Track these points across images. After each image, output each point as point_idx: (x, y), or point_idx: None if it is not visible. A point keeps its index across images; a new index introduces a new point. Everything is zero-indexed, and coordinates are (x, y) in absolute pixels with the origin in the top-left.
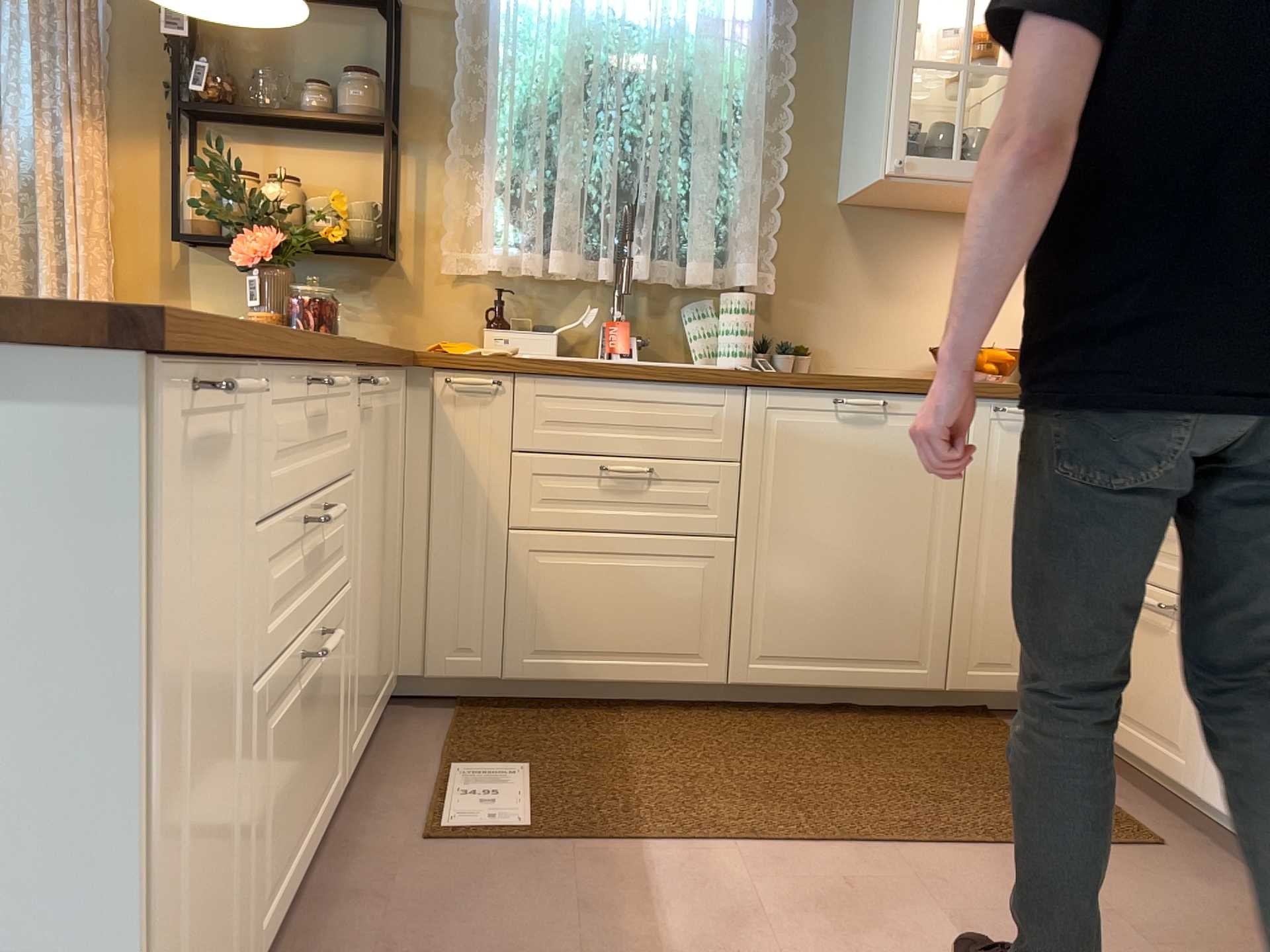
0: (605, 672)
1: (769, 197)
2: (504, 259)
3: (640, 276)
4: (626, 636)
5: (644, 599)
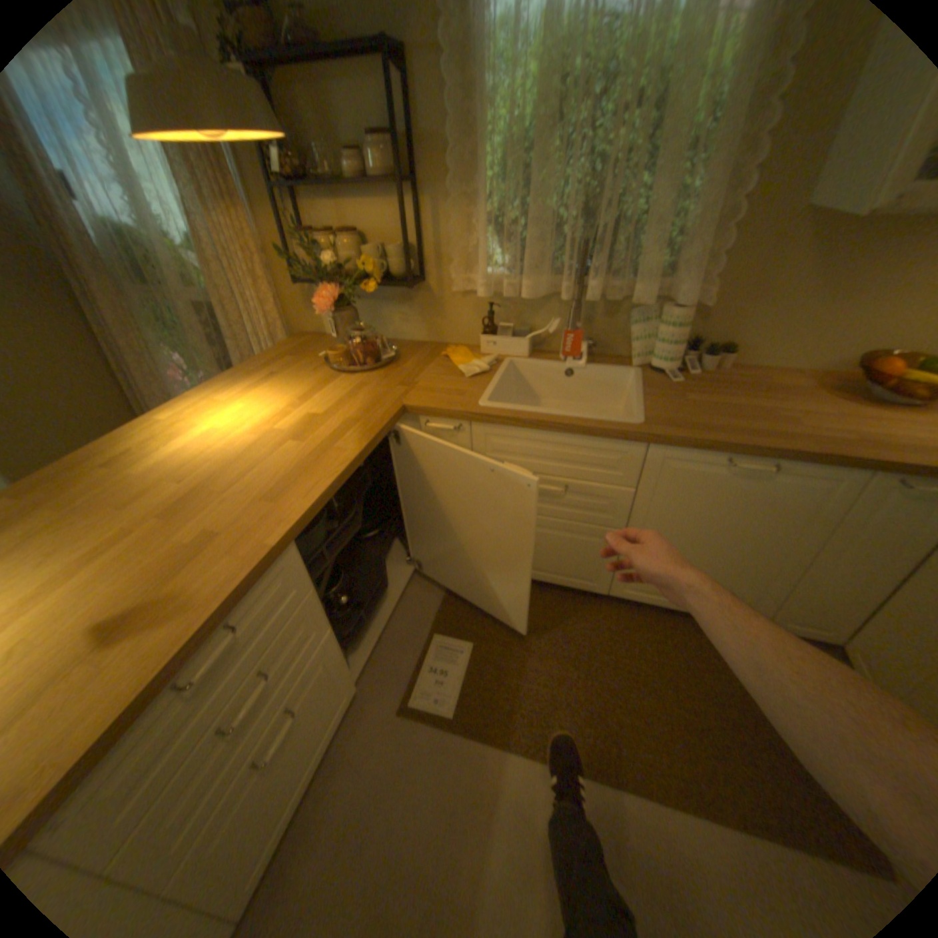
0: (532, 575)
1: (730, 208)
2: (488, 287)
3: (592, 299)
4: (545, 563)
5: (557, 549)
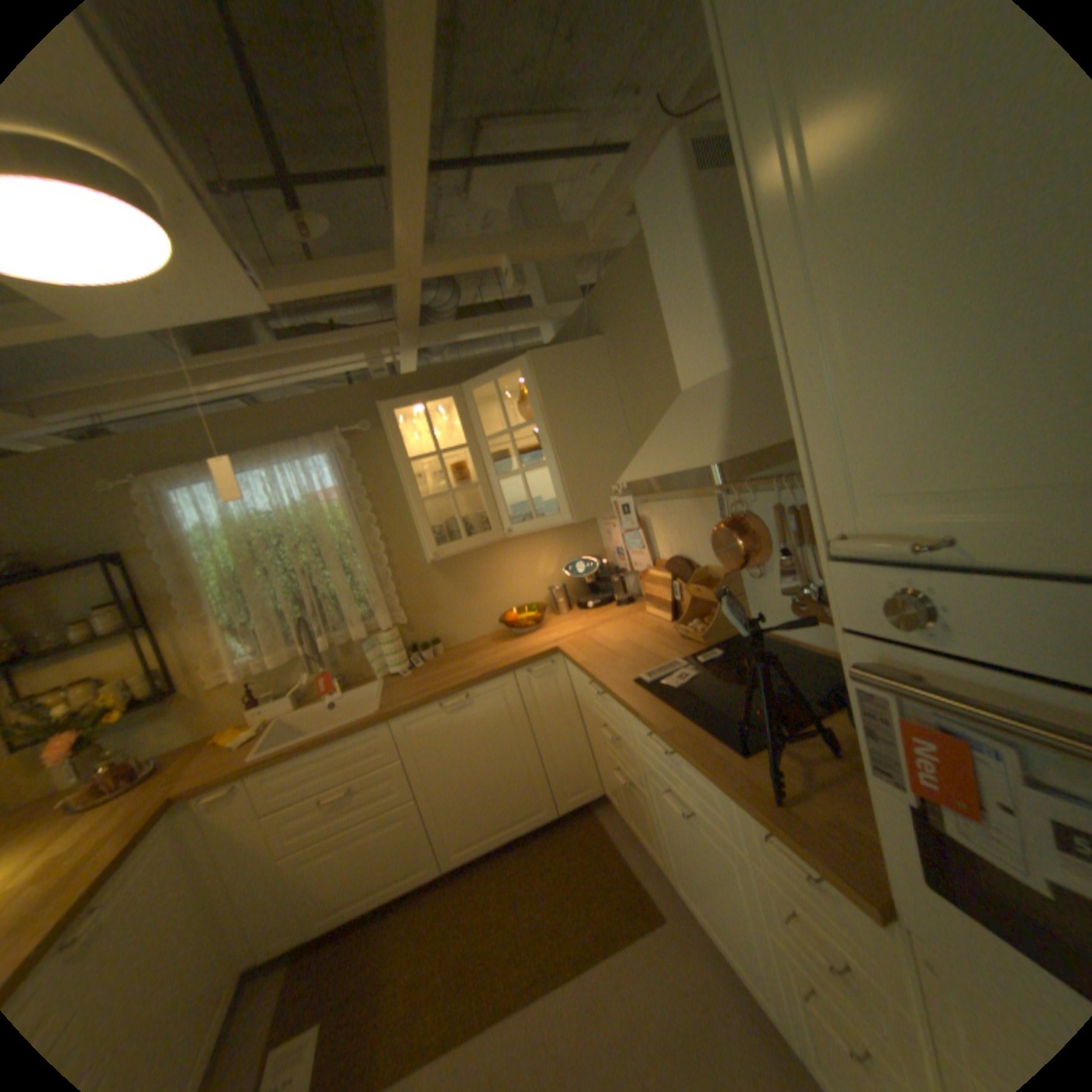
0: (367, 905)
1: (385, 573)
2: (238, 673)
3: (324, 649)
4: (371, 880)
5: (373, 857)
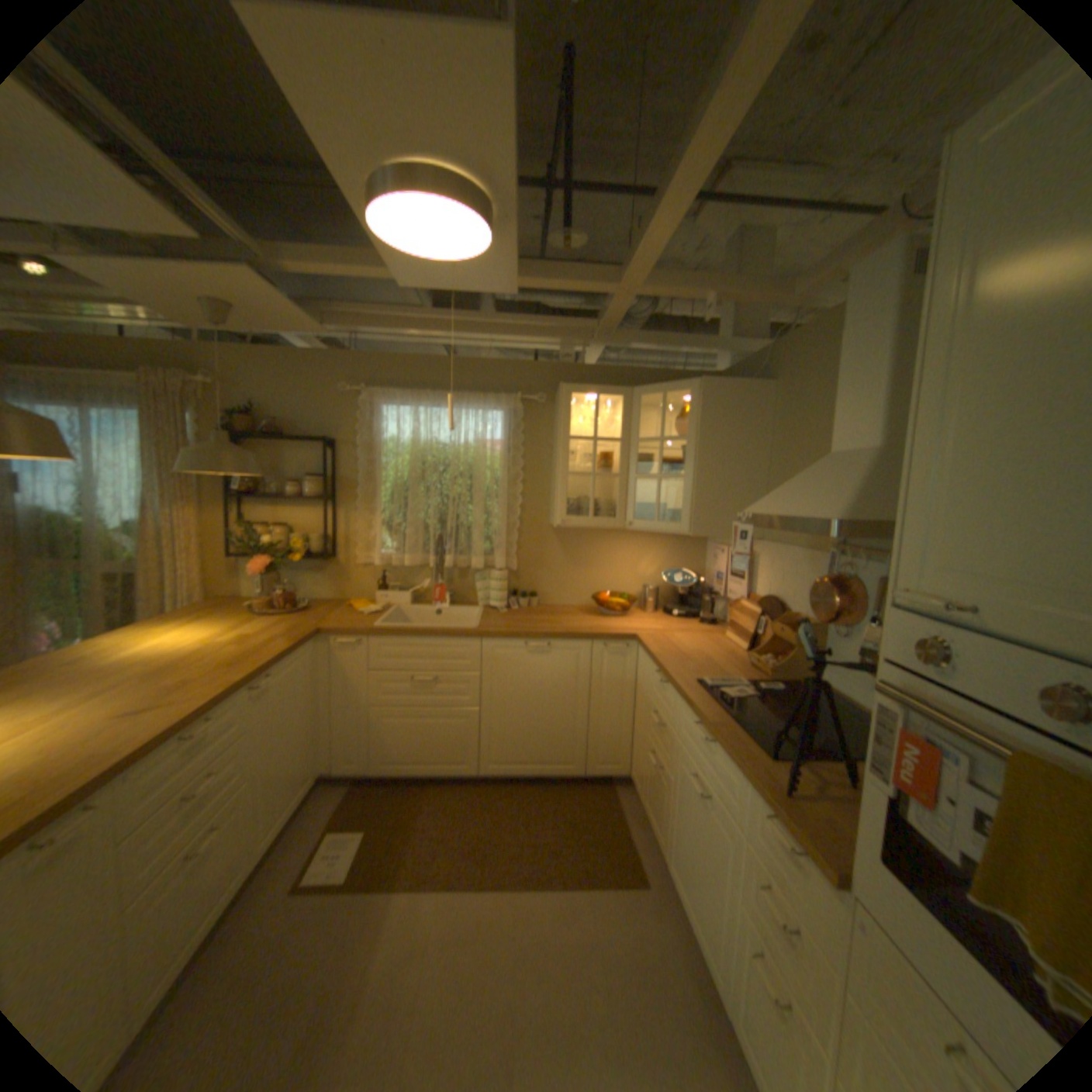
0: (418, 771)
1: (514, 523)
2: (383, 559)
3: (449, 566)
4: (428, 754)
5: (436, 737)
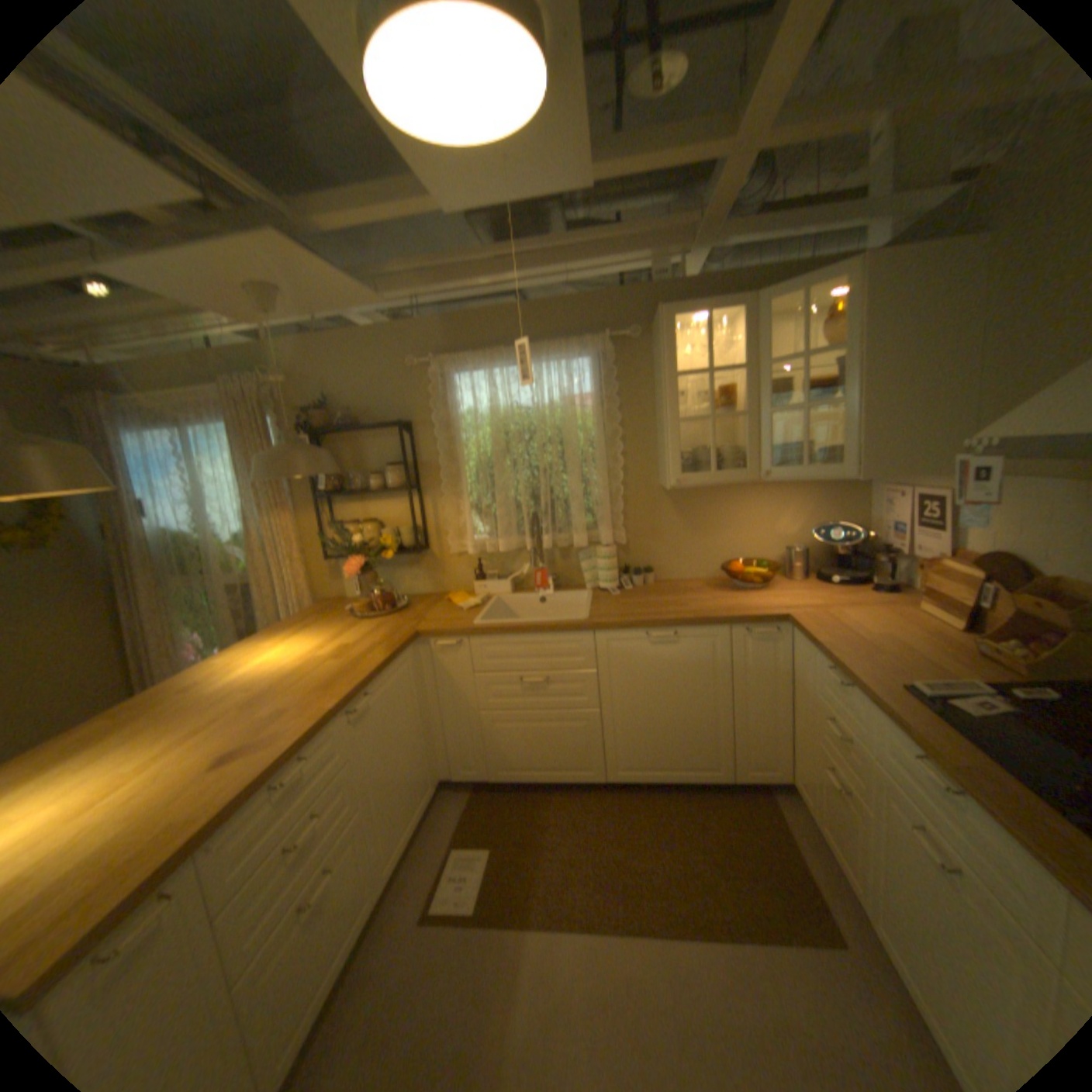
0: (539, 779)
1: (616, 490)
2: (476, 548)
3: (547, 548)
4: (548, 761)
5: (554, 743)
